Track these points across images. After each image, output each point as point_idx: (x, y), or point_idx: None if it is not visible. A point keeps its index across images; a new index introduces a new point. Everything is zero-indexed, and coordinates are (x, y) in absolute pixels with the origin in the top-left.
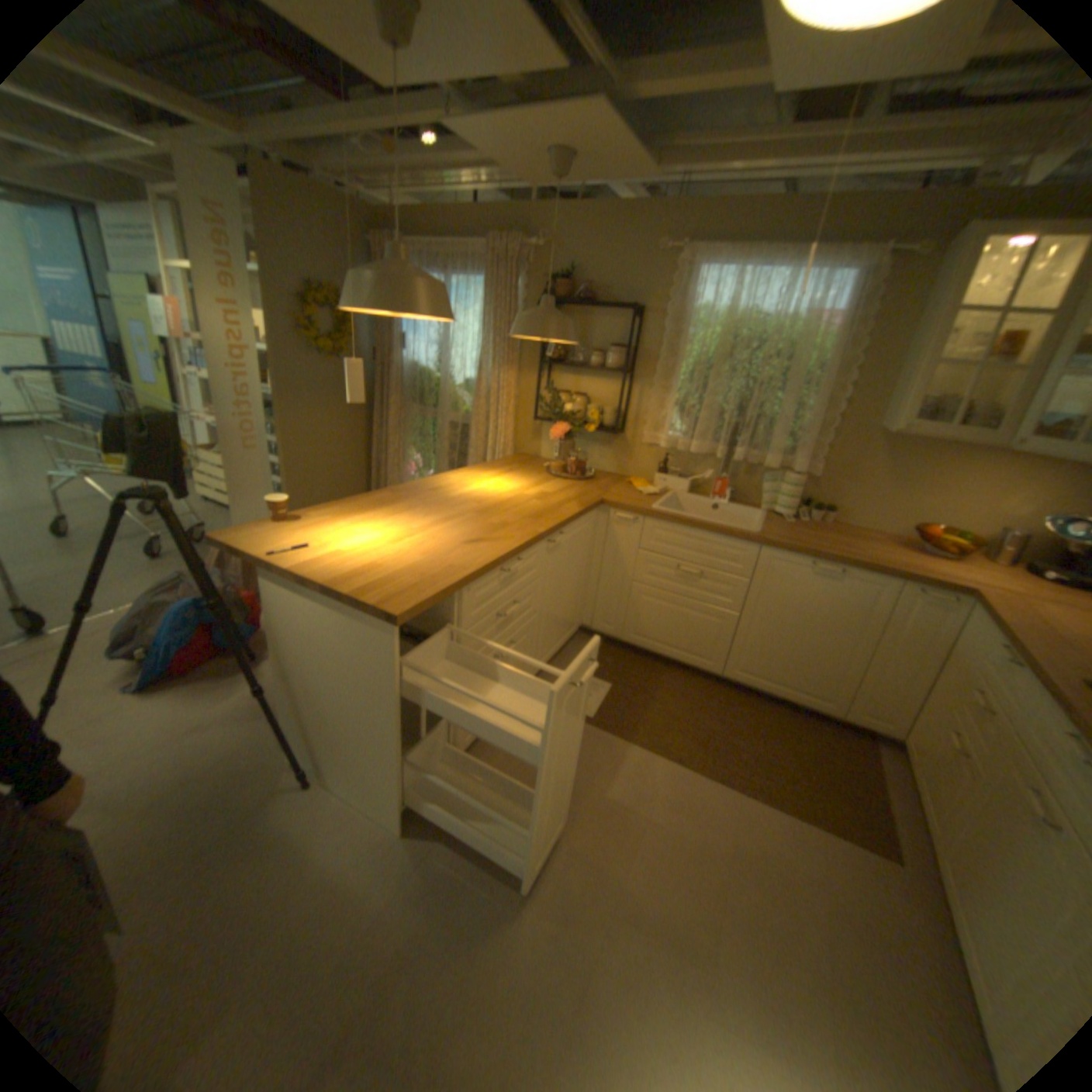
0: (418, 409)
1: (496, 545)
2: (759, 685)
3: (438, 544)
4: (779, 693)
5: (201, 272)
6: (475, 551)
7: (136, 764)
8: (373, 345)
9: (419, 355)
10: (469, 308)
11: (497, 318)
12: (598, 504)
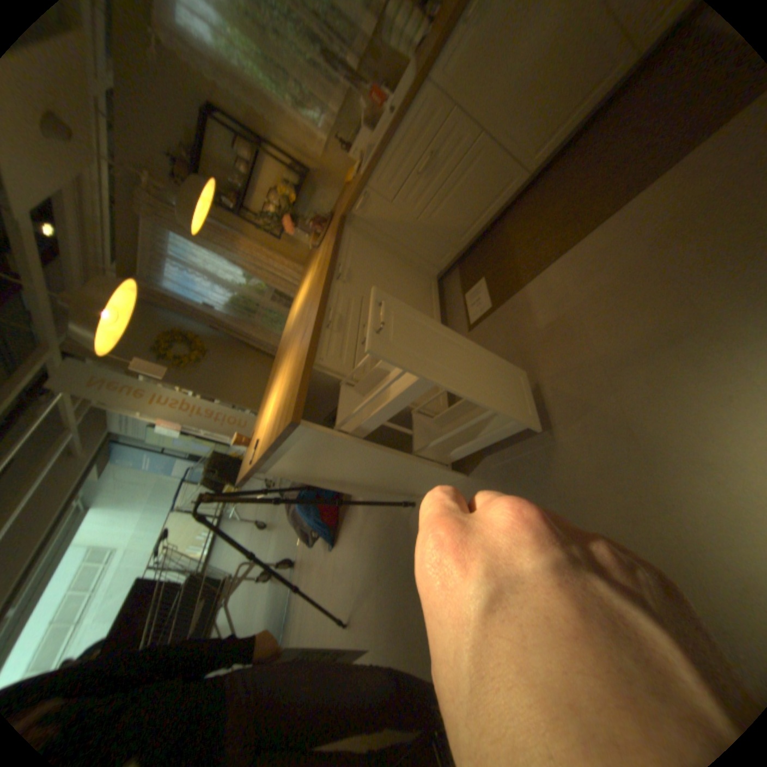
0: (258, 315)
1: (312, 320)
2: (558, 139)
3: (294, 359)
4: (576, 120)
5: (130, 403)
6: (306, 338)
7: (359, 568)
8: (209, 324)
9: (220, 298)
10: (192, 249)
11: (199, 232)
12: (343, 219)
